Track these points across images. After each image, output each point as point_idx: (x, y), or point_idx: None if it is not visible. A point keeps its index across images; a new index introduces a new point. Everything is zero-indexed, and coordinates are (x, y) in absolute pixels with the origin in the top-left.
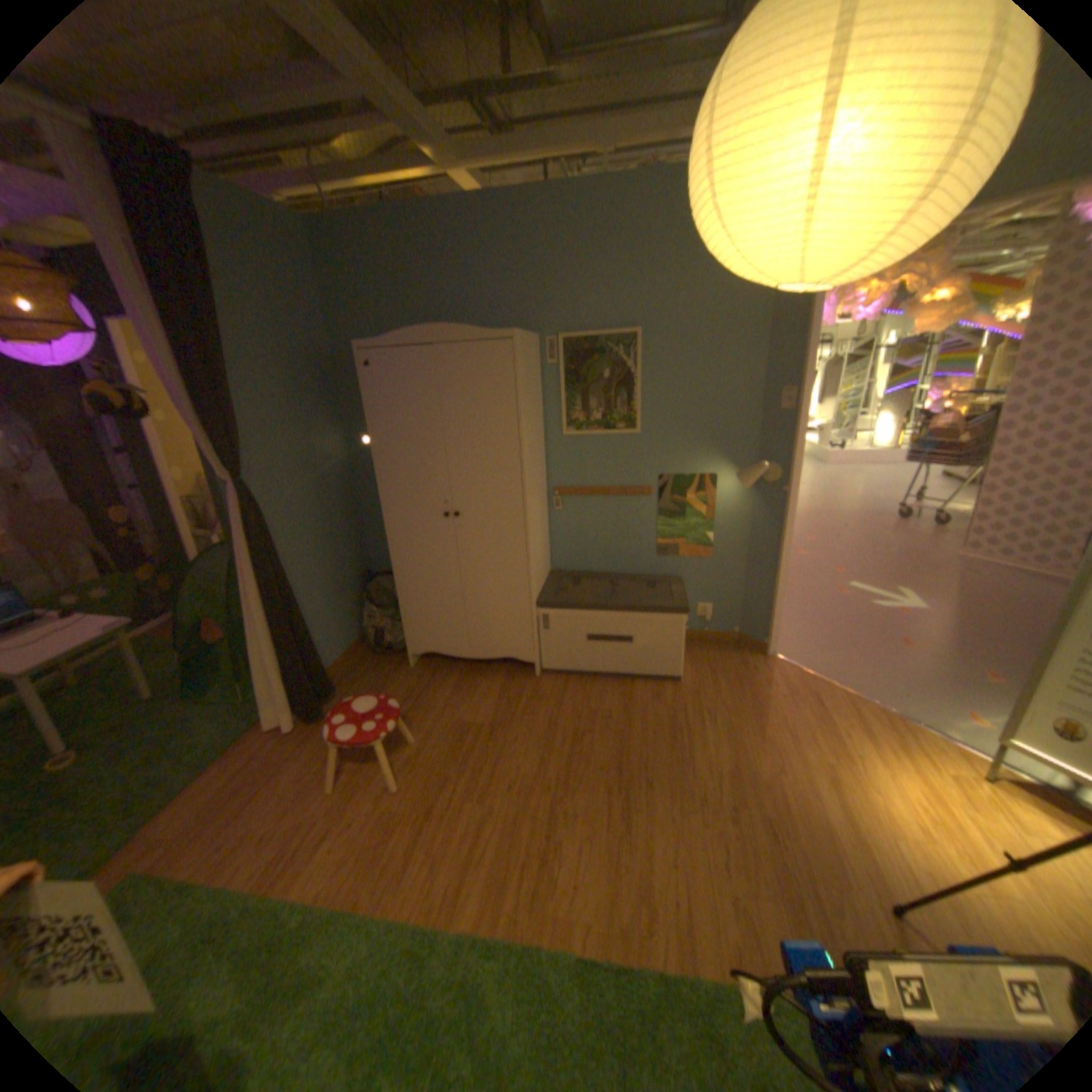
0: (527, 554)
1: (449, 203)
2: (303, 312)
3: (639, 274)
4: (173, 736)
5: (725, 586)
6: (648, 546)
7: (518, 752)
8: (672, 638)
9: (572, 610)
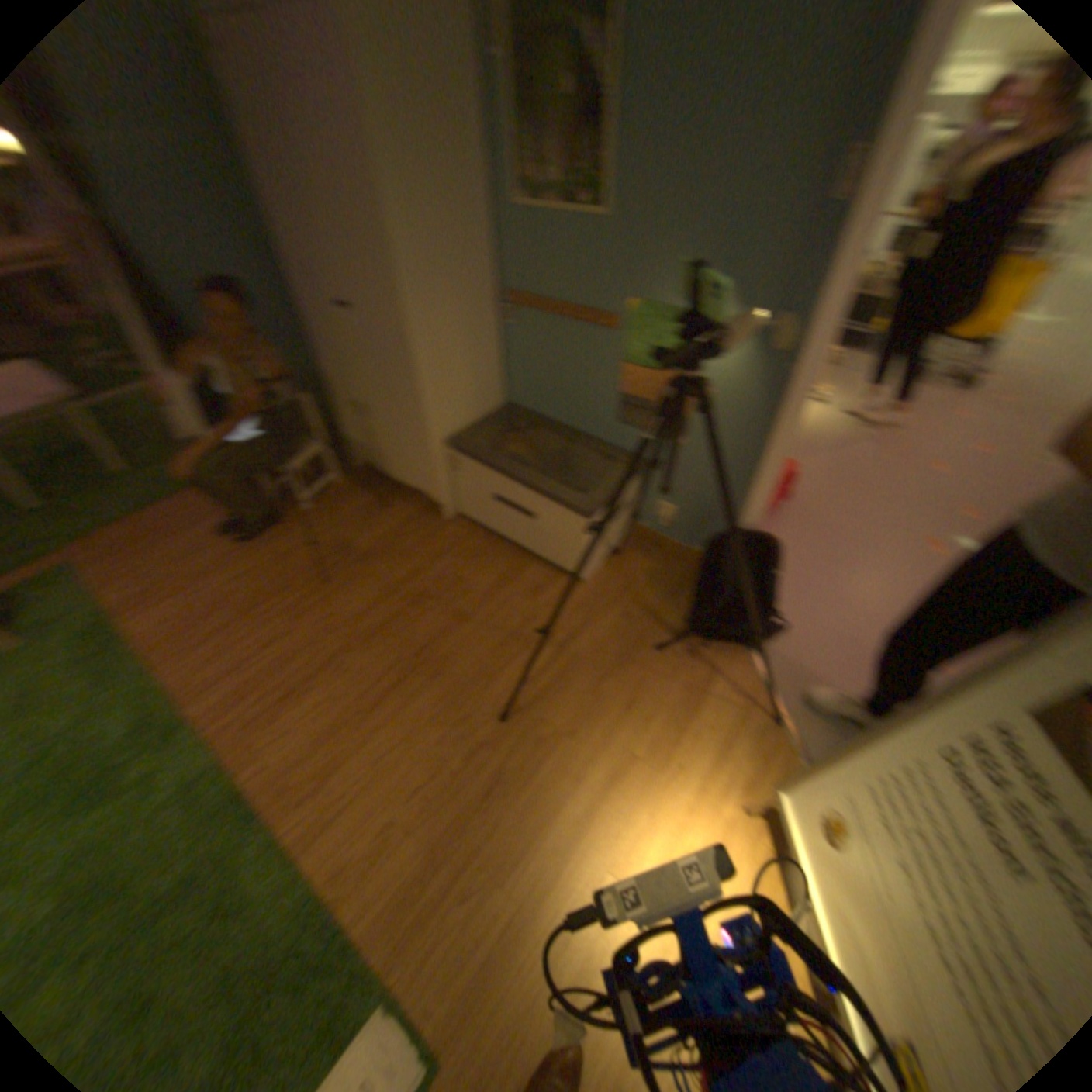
0: (411, 382)
1: None
2: None
3: None
4: (151, 469)
5: (694, 495)
6: (607, 409)
7: (356, 593)
8: (567, 539)
9: (469, 466)
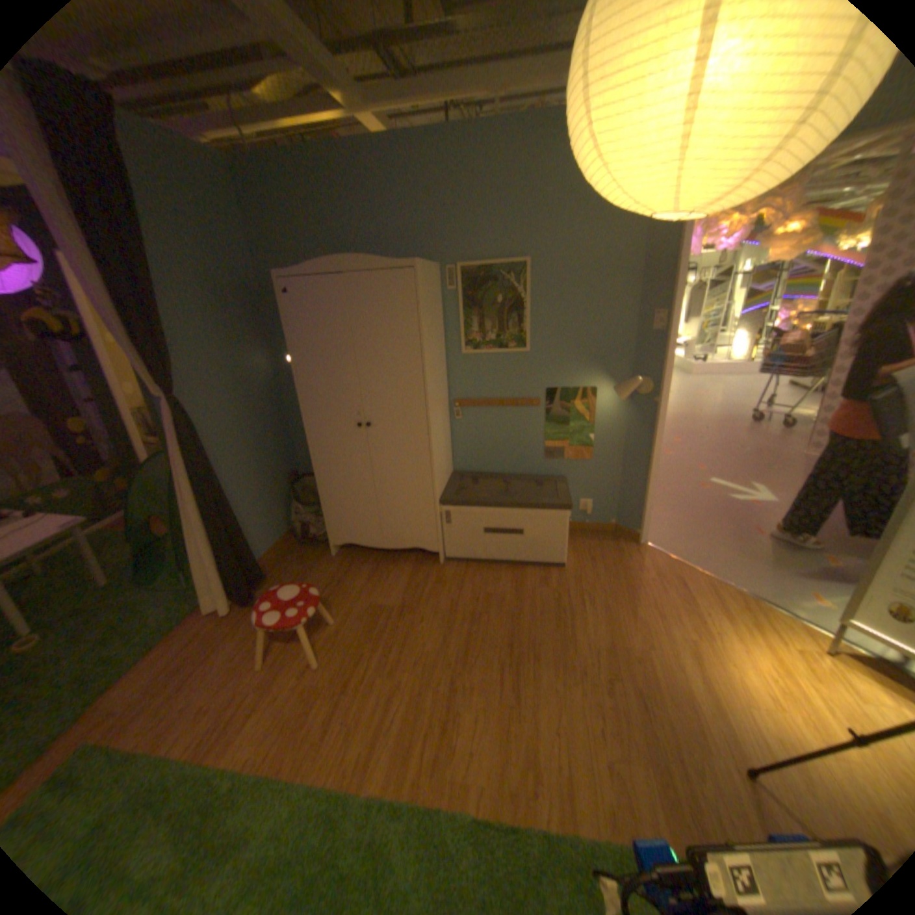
0: (430, 459)
1: (357, 144)
2: (229, 244)
3: (528, 209)
4: (124, 620)
5: (604, 484)
6: (537, 450)
7: (424, 632)
8: (557, 531)
9: (470, 507)
